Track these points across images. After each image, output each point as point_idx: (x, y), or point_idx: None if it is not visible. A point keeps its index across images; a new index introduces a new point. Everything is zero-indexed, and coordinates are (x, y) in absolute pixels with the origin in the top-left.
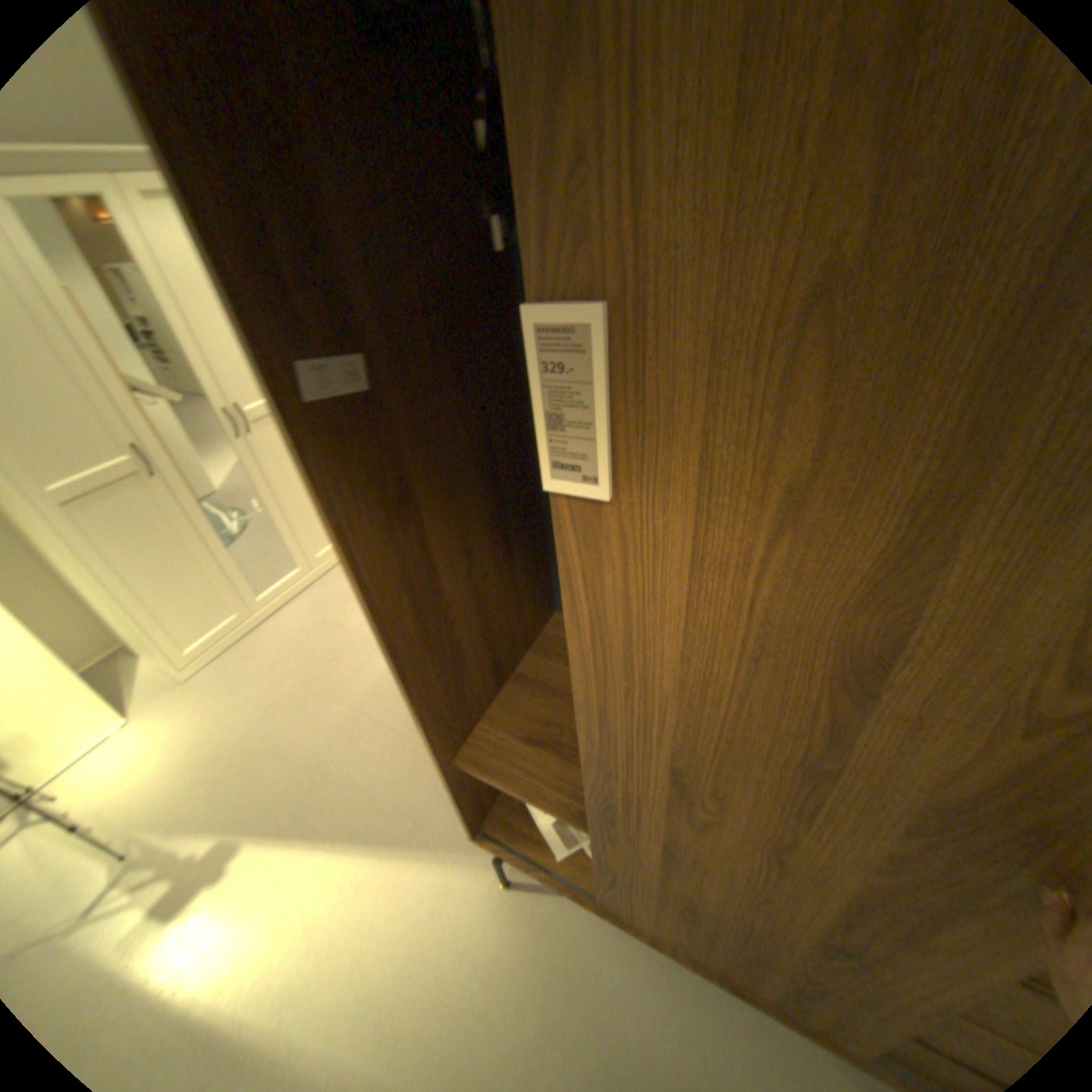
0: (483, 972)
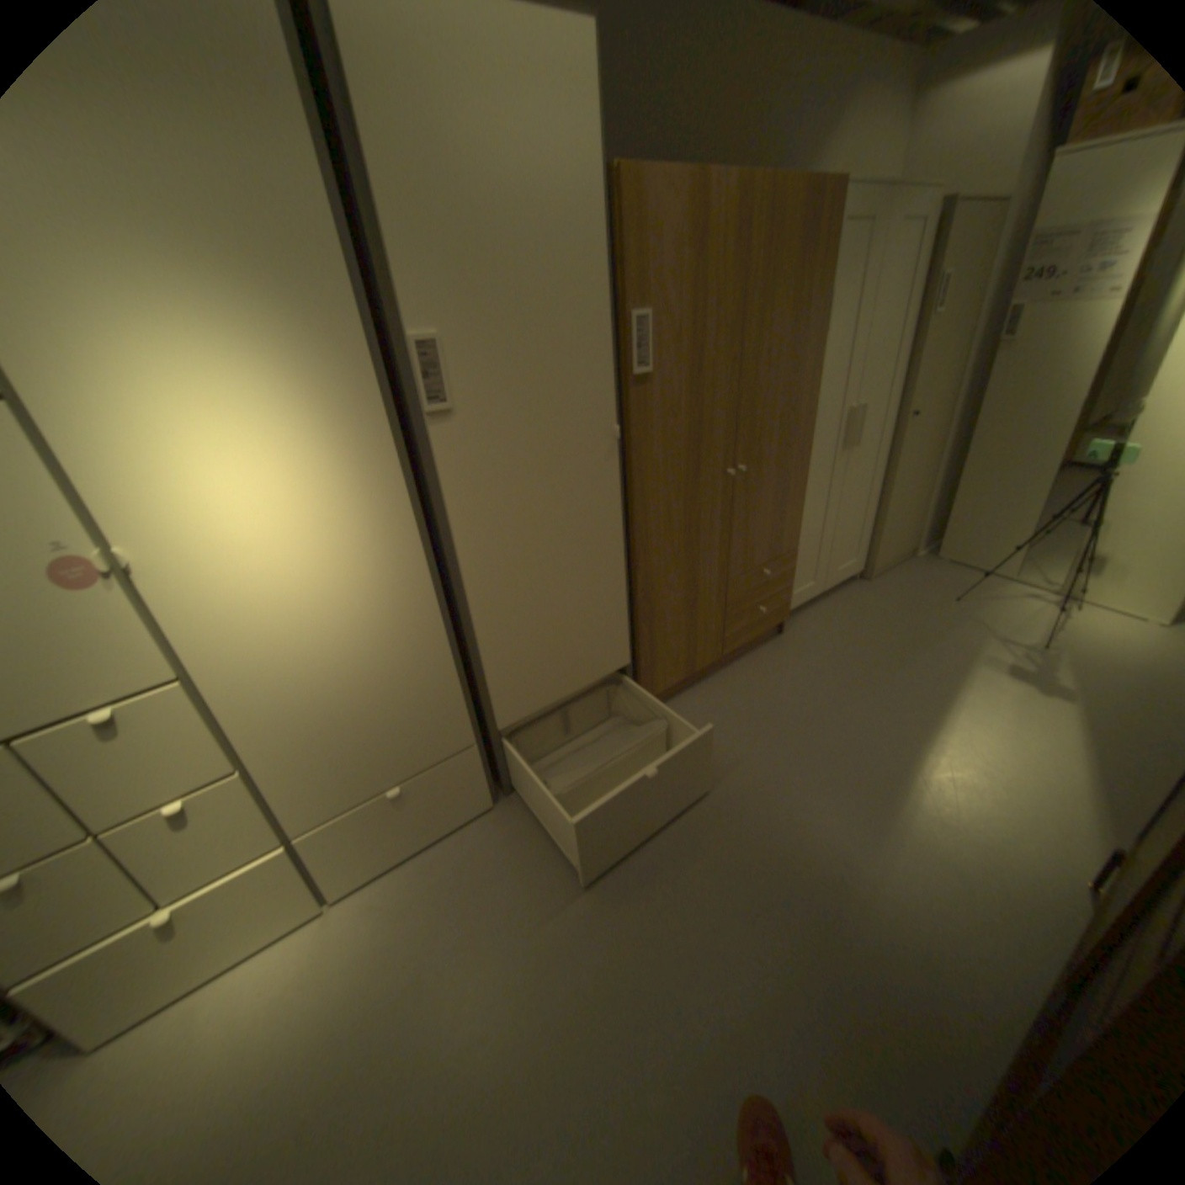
0: (1012, 853)
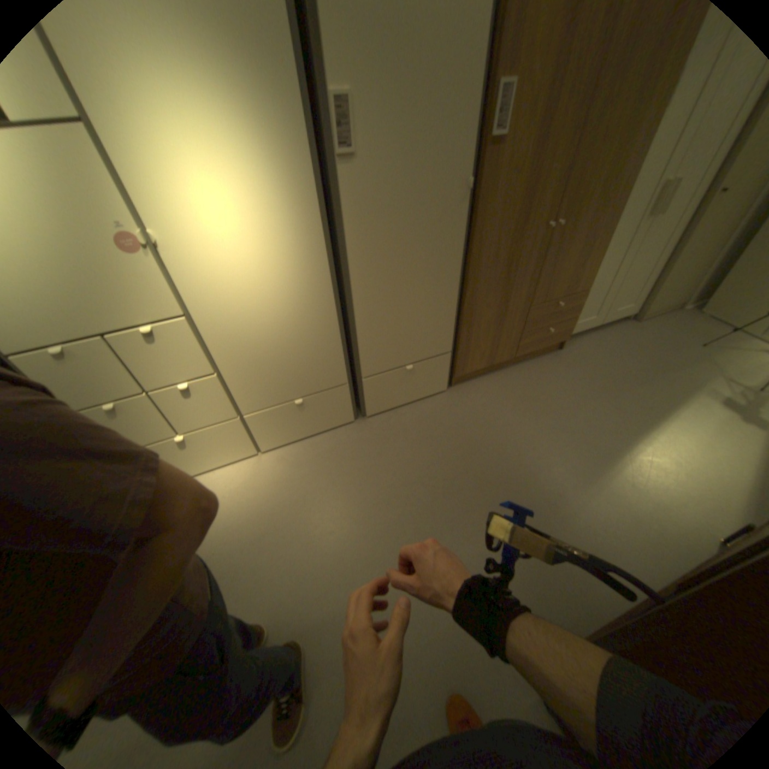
0: (676, 512)
